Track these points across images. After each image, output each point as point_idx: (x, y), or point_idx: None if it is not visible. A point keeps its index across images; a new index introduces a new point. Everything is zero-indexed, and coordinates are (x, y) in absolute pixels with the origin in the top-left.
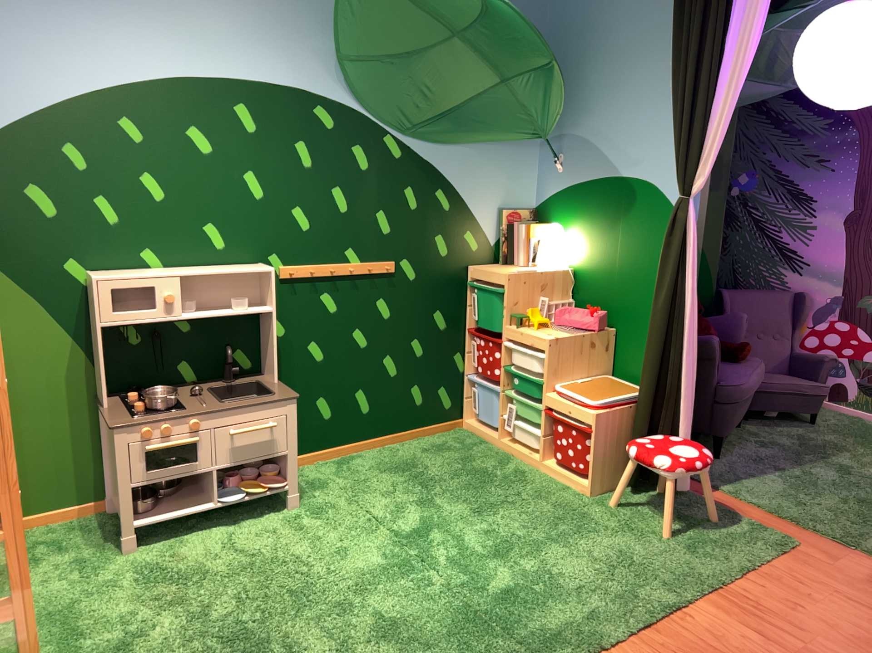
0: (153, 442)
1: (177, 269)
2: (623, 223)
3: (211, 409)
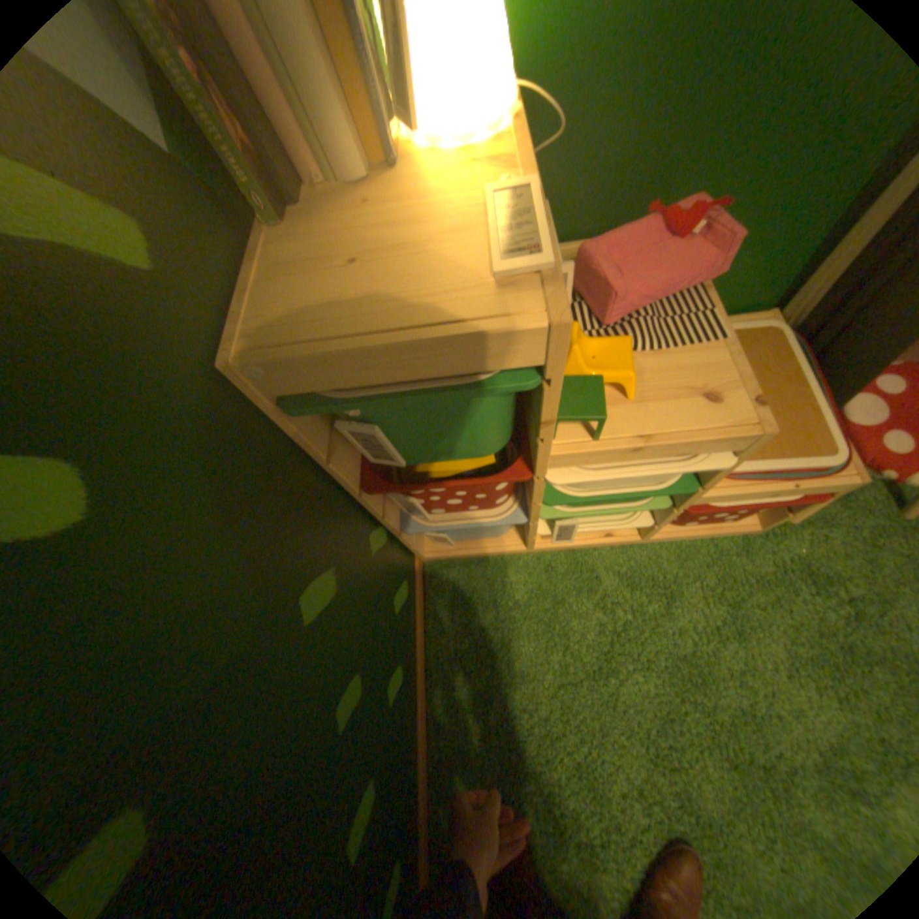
0: None
1: None
2: None
3: None
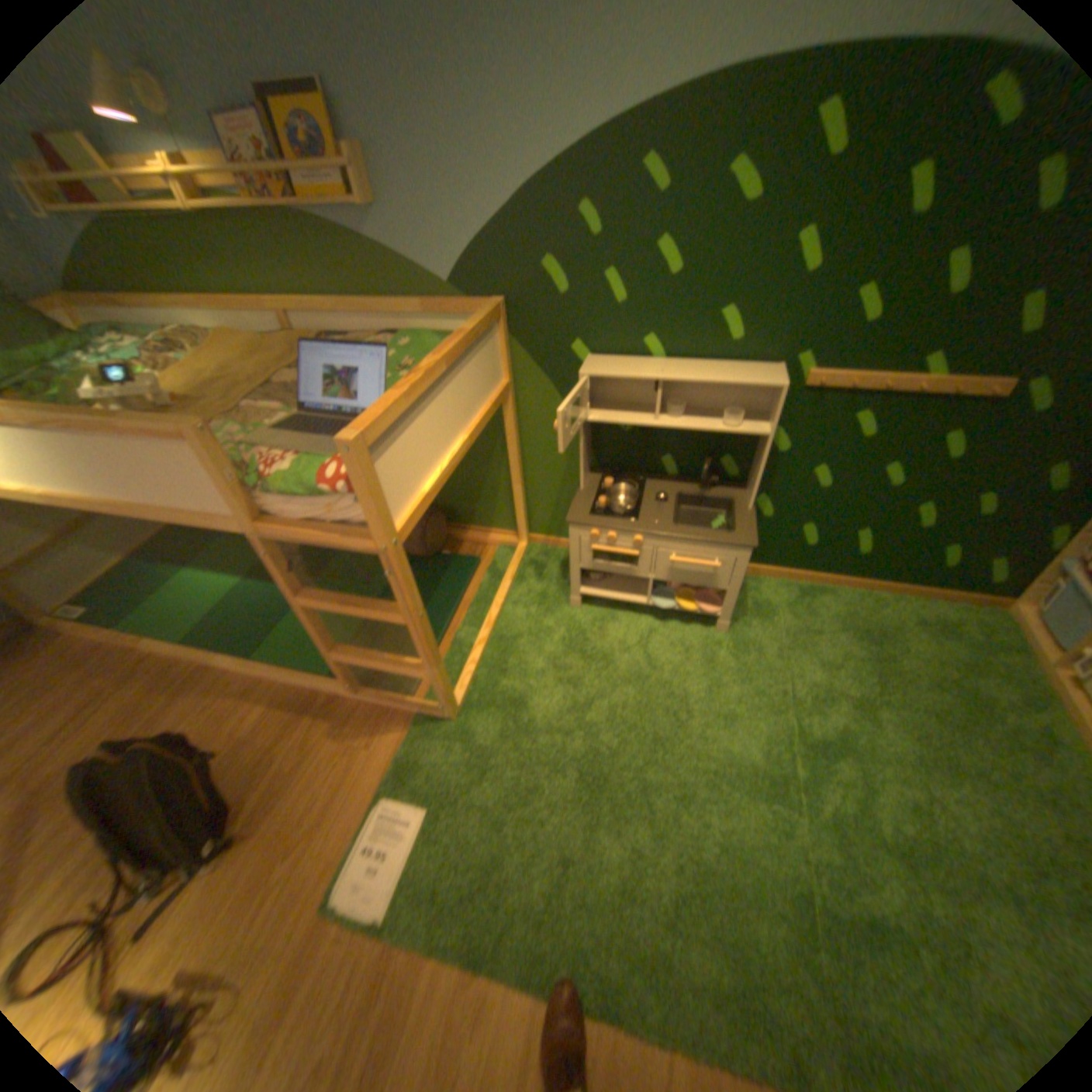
0: (599, 544)
1: (674, 365)
2: None
3: (658, 533)
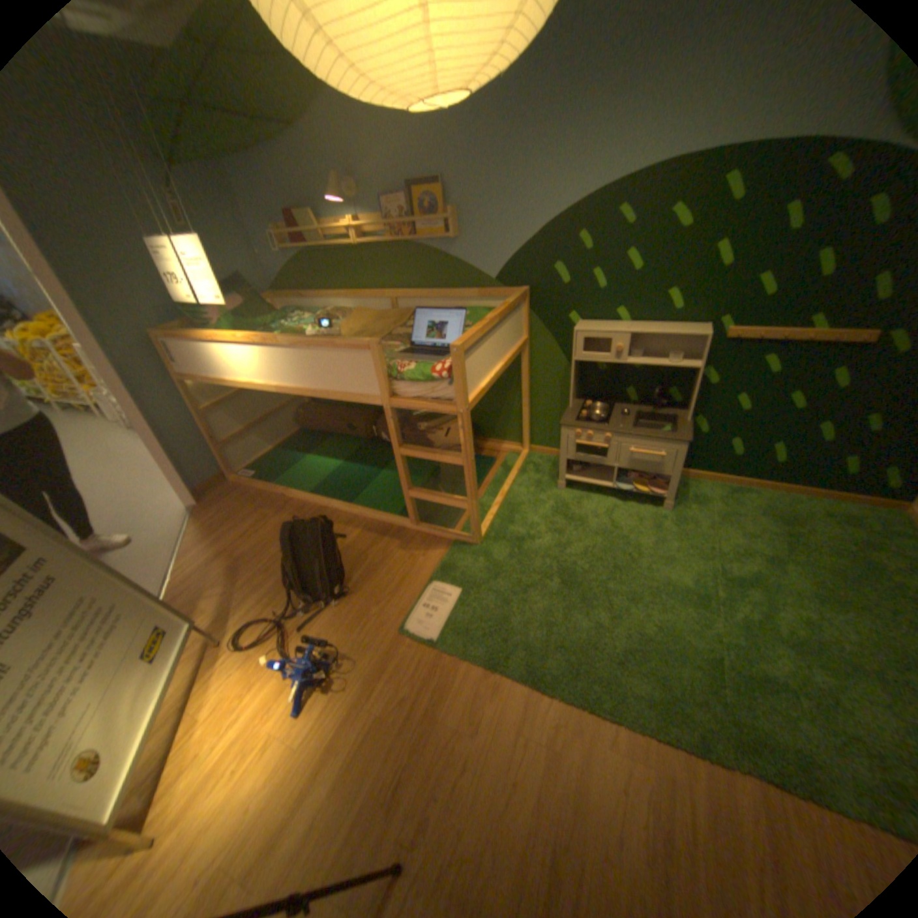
0: (581, 439)
1: (636, 325)
2: None
3: (622, 431)
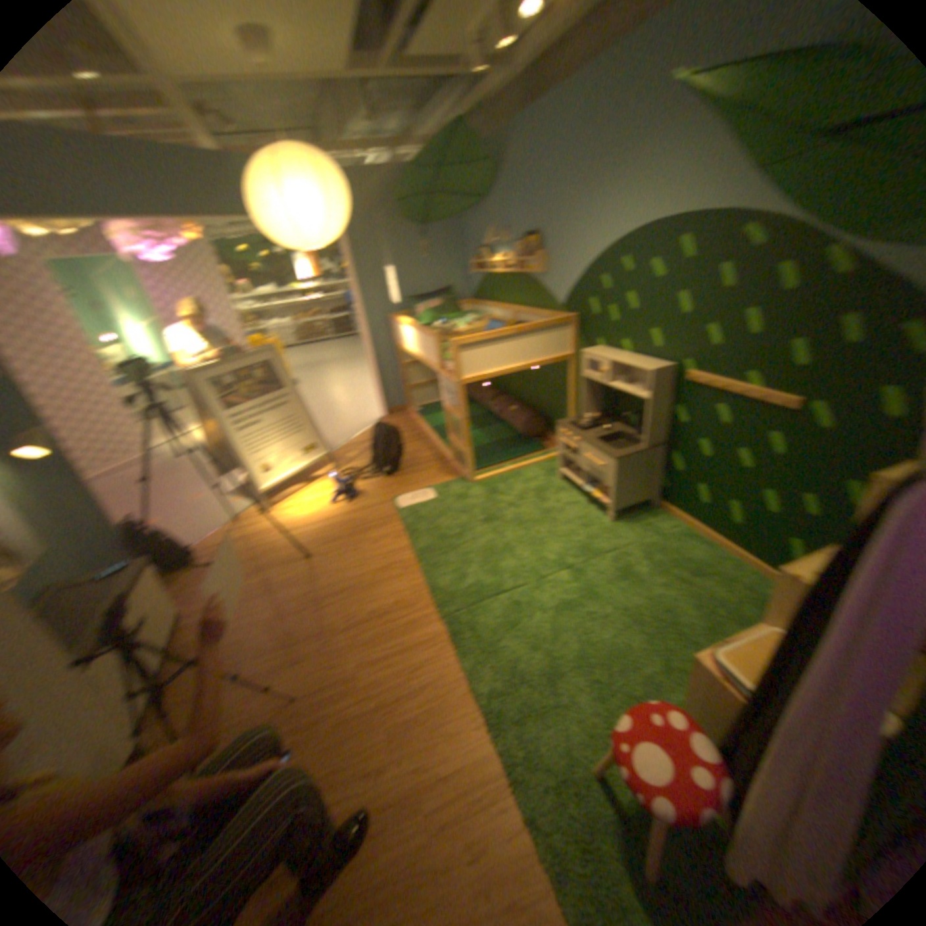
0: (566, 438)
1: (628, 355)
2: None
3: (586, 438)
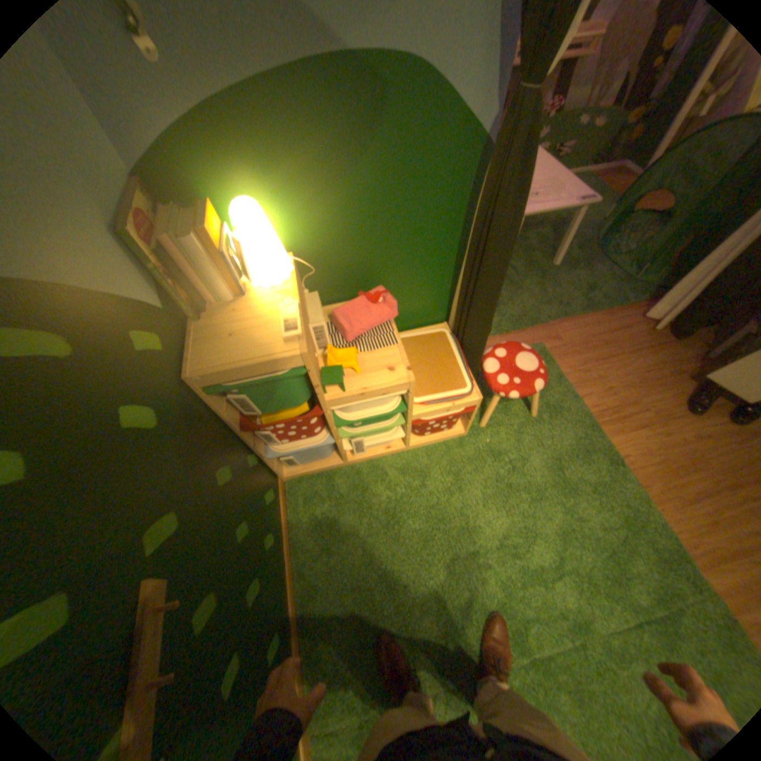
0: None
1: None
2: (368, 154)
3: None
